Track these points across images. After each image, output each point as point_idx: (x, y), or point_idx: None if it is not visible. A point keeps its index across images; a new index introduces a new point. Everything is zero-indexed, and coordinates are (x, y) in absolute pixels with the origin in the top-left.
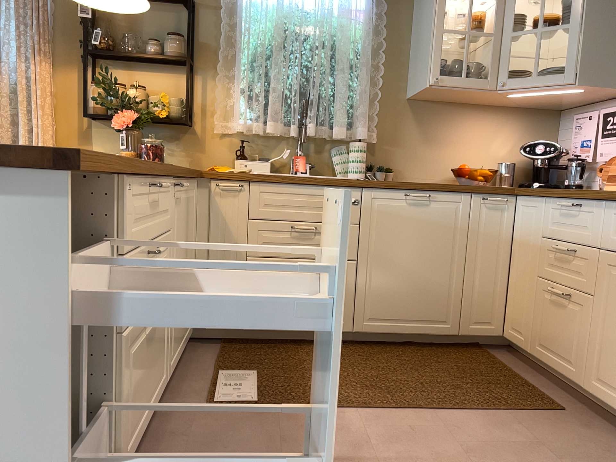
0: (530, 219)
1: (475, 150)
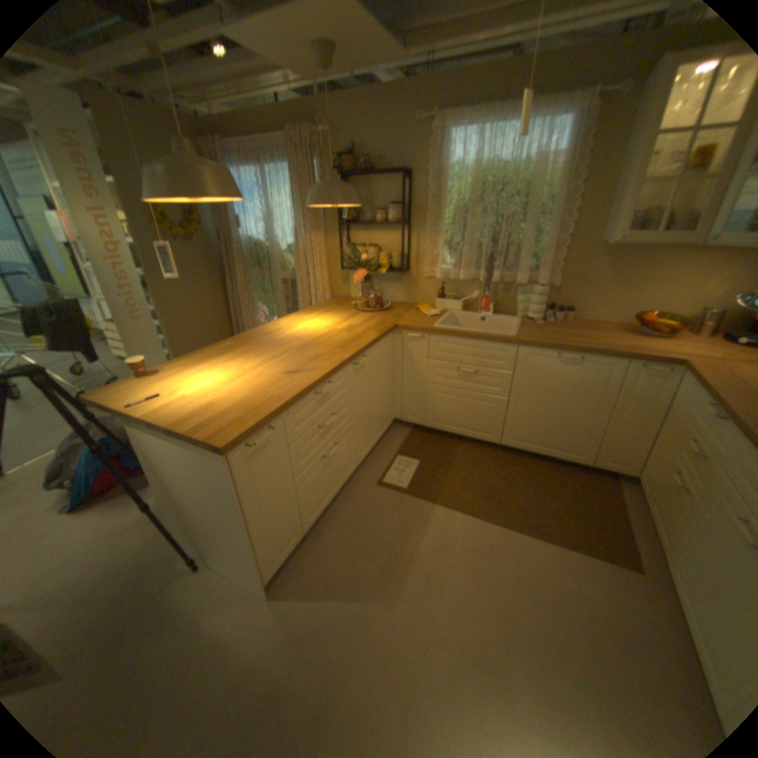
0: (688, 398)
1: (678, 291)
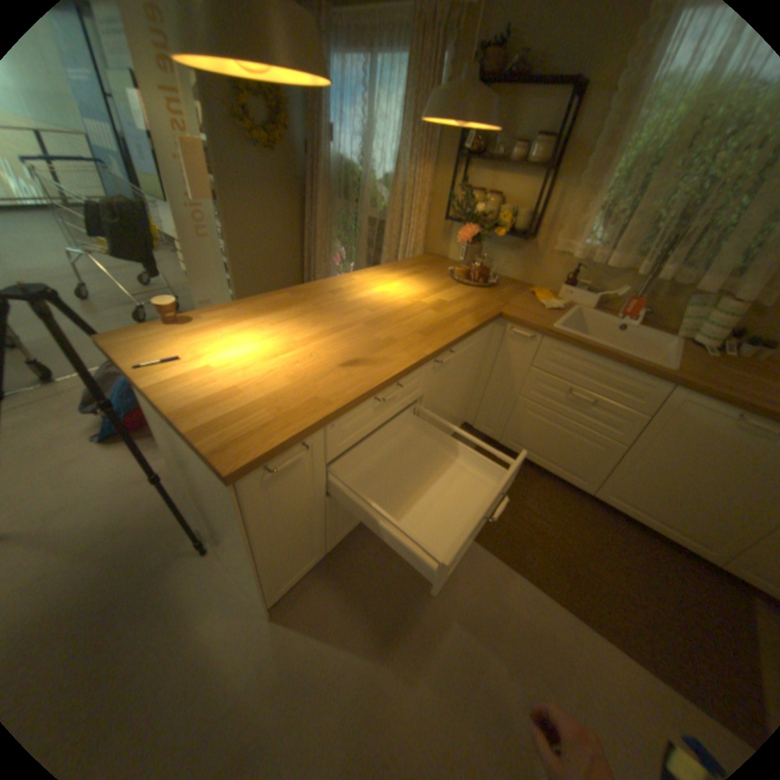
0: None
1: None
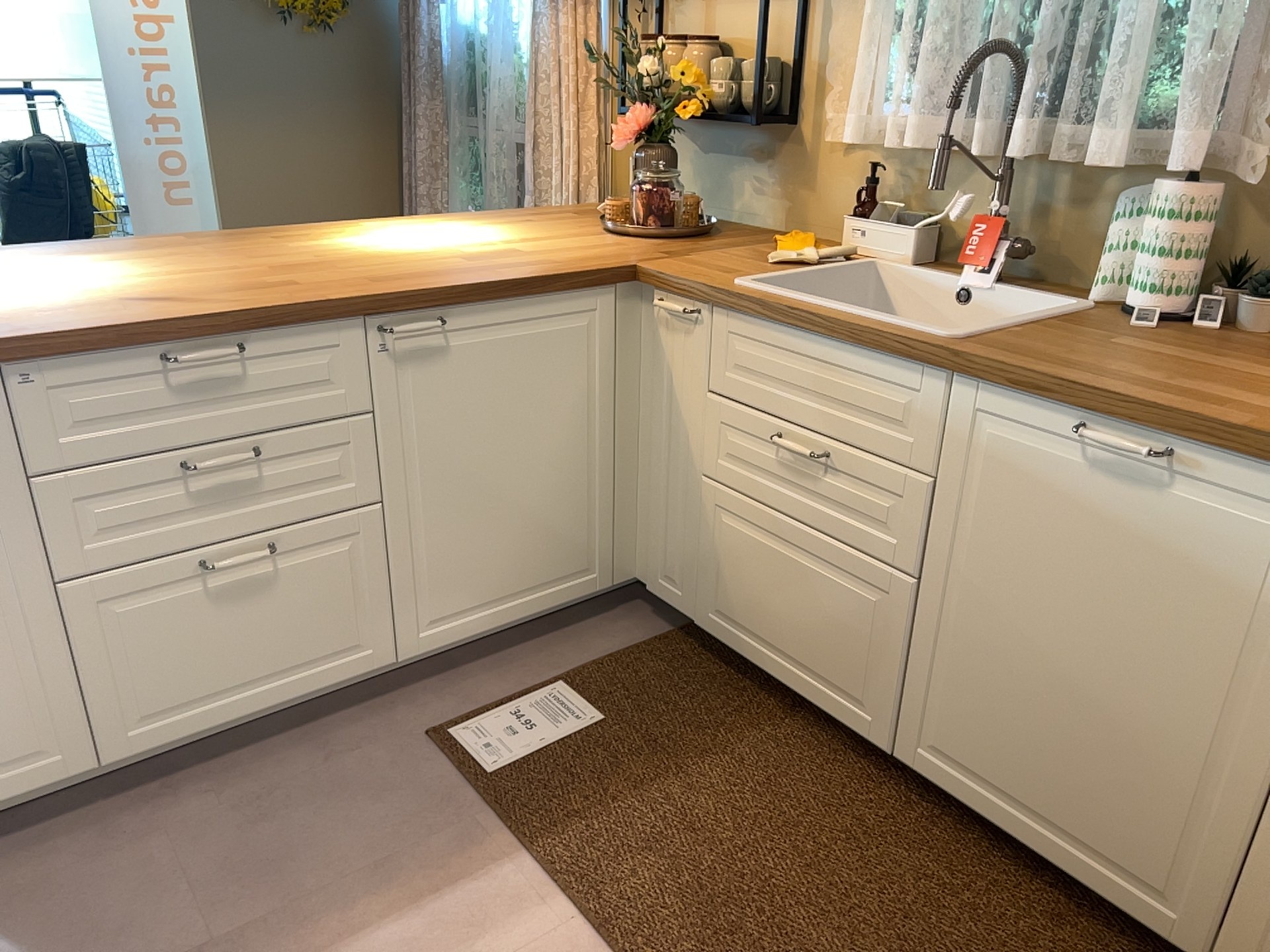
0: None
1: None
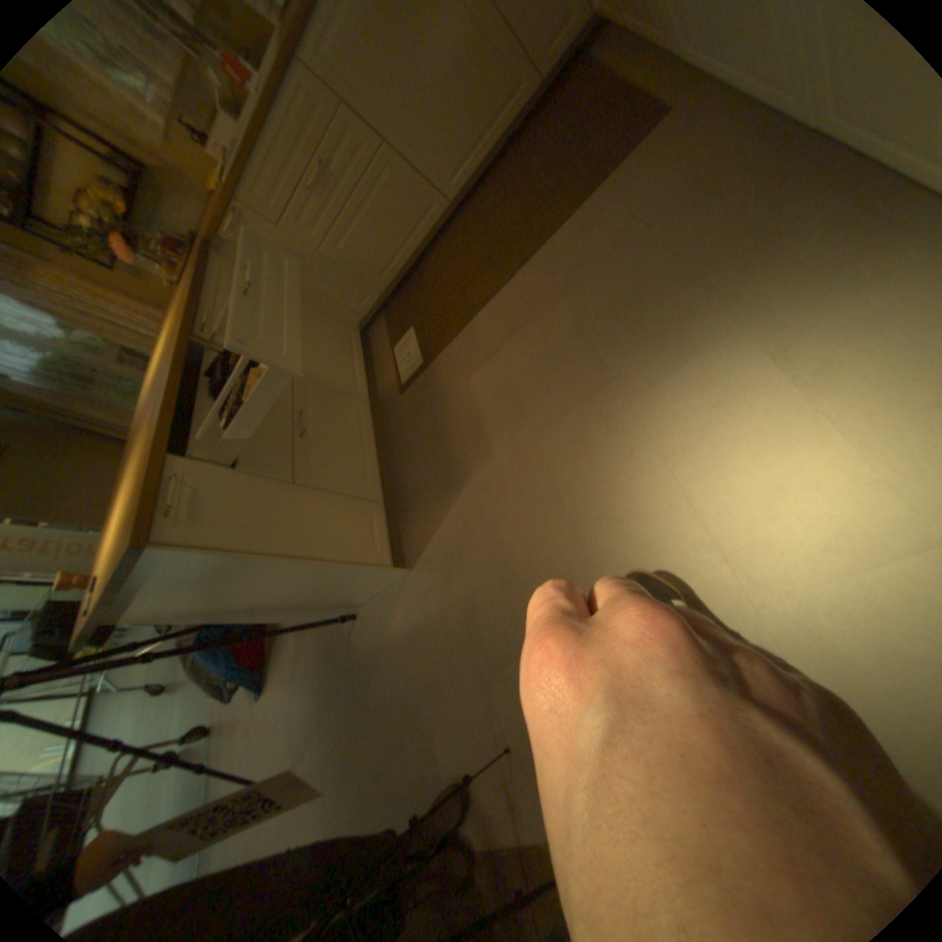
0: None
1: None
